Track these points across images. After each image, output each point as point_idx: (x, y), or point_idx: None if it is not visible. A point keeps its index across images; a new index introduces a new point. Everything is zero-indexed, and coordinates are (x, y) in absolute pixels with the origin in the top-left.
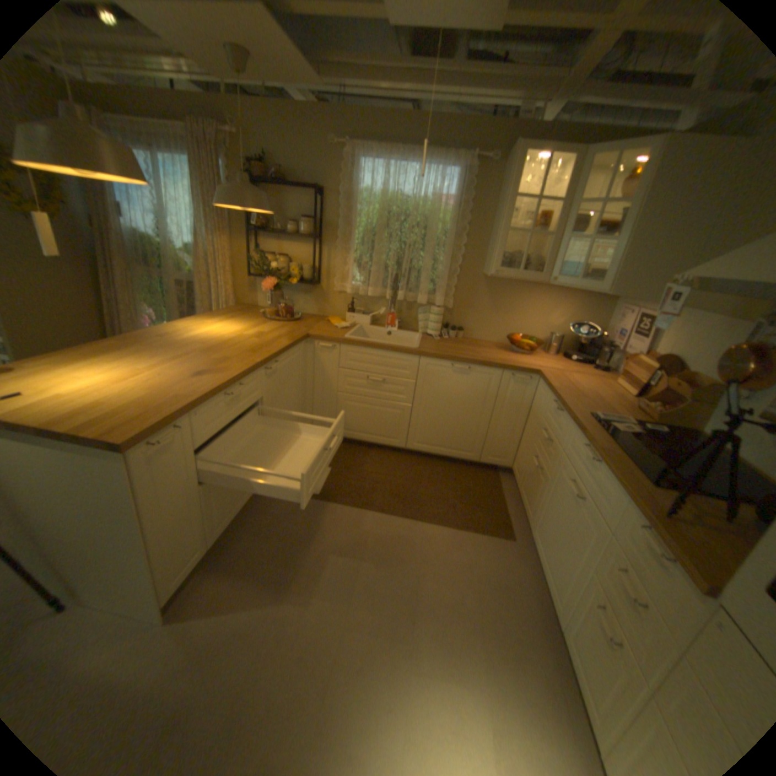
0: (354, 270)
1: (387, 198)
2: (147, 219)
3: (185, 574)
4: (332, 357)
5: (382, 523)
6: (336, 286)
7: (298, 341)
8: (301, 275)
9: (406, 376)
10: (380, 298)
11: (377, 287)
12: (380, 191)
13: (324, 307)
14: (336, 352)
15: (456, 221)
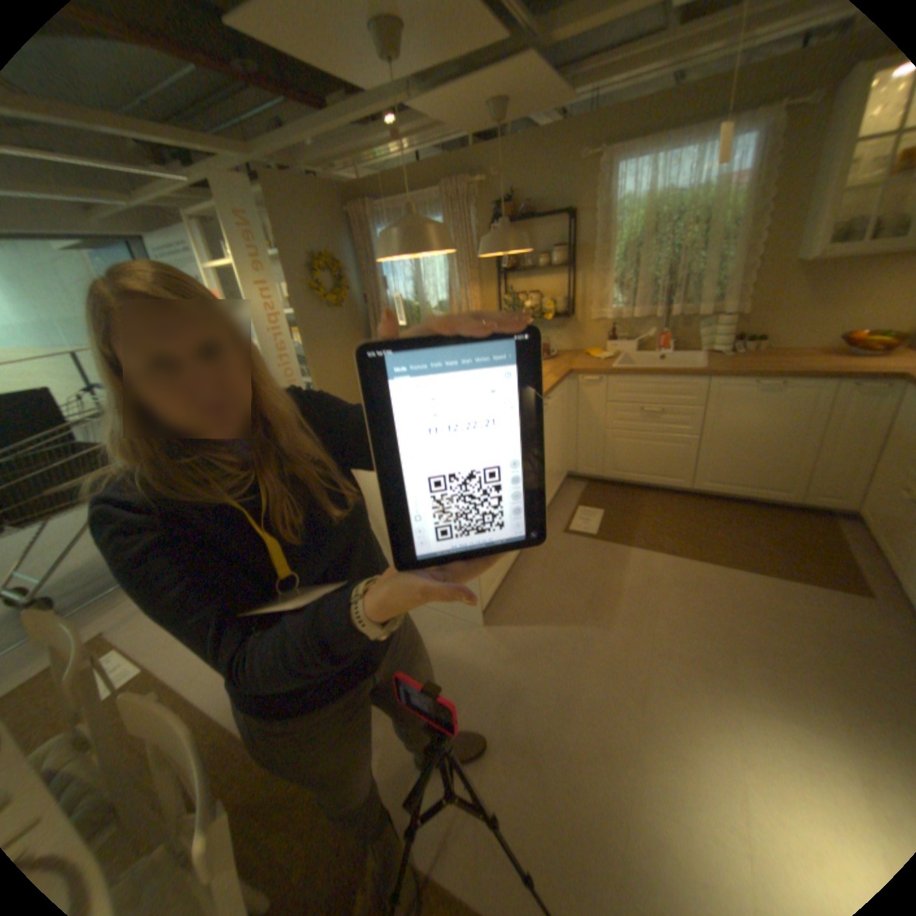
0: (614, 290)
1: (654, 198)
2: (406, 285)
3: (493, 588)
4: (598, 391)
5: (675, 565)
6: (593, 313)
7: (563, 376)
8: (553, 309)
9: (691, 402)
10: (647, 317)
11: (644, 305)
12: (645, 192)
13: (578, 339)
14: (602, 384)
15: (753, 200)
